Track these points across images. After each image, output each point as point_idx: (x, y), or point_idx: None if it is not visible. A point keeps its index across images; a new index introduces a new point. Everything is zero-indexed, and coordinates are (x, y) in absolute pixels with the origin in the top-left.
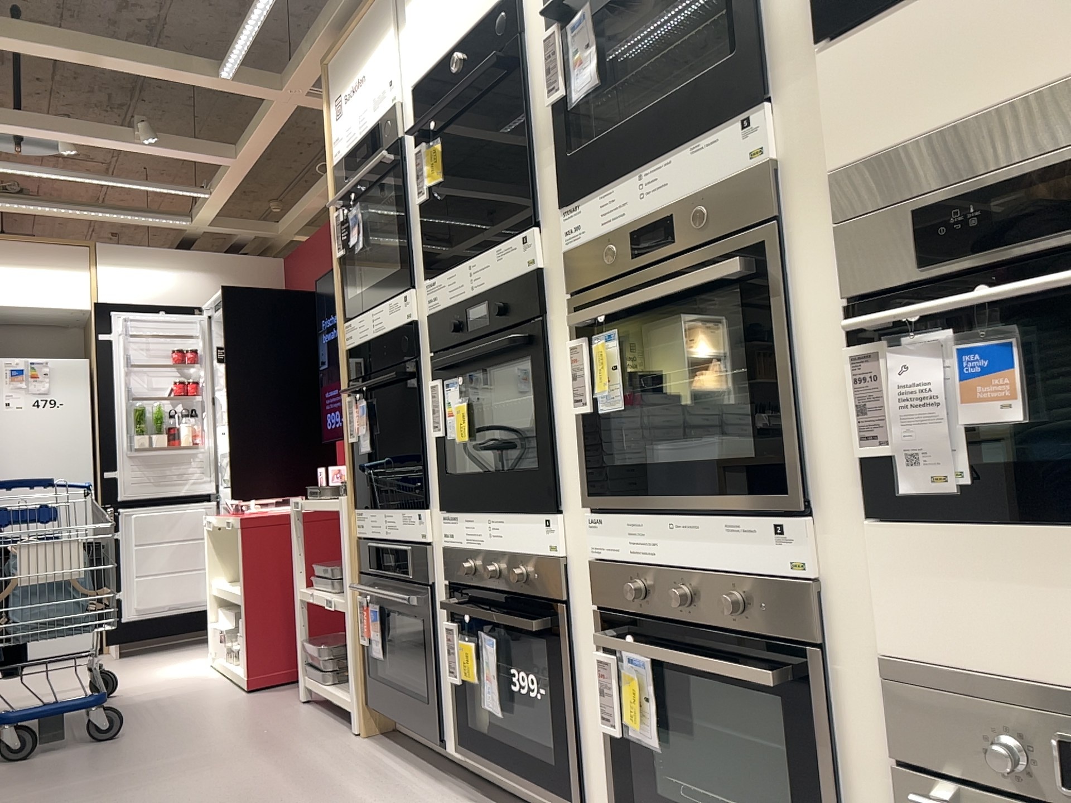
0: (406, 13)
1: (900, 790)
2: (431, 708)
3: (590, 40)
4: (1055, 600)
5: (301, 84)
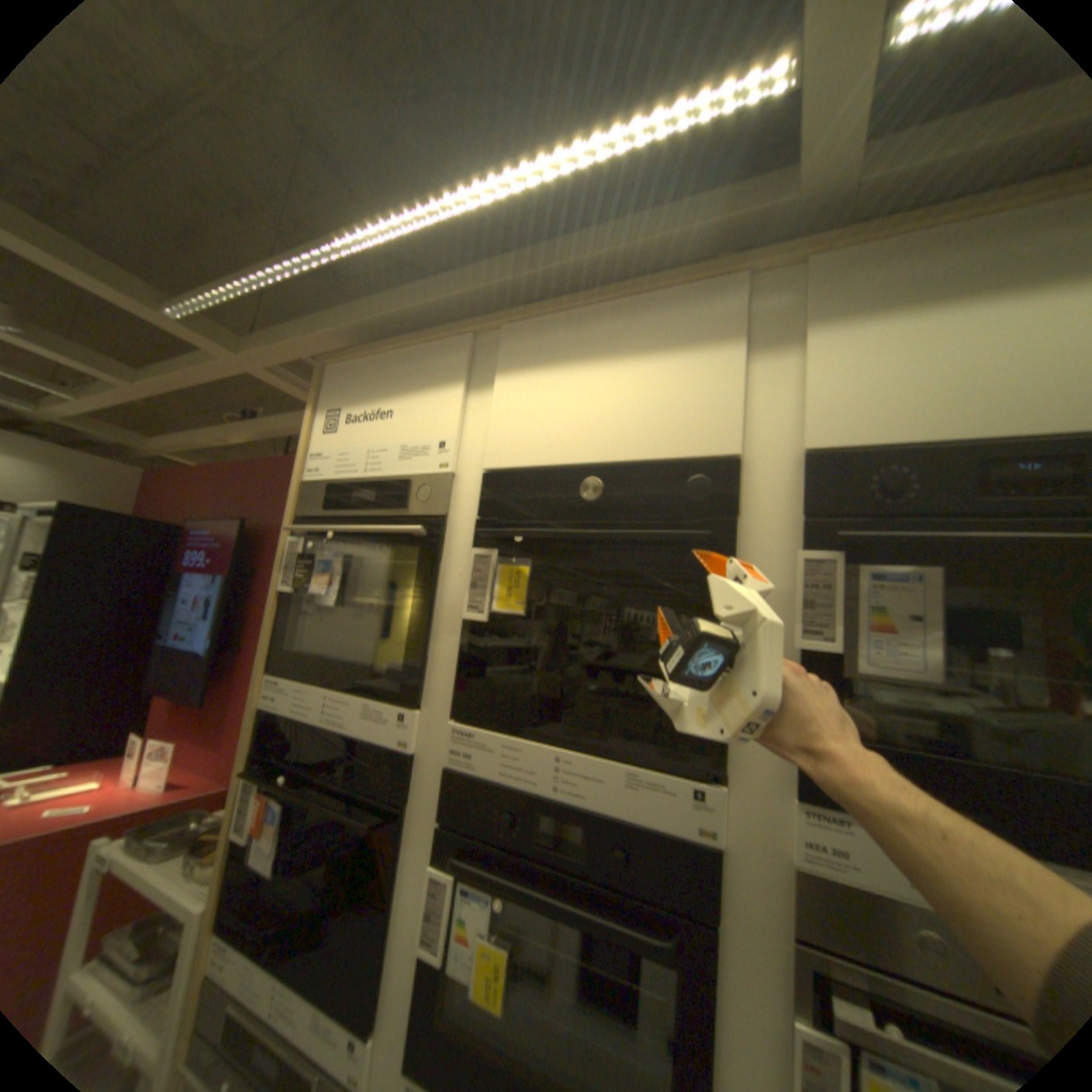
0: (494, 377)
1: None
2: None
3: (941, 616)
4: None
5: (268, 358)
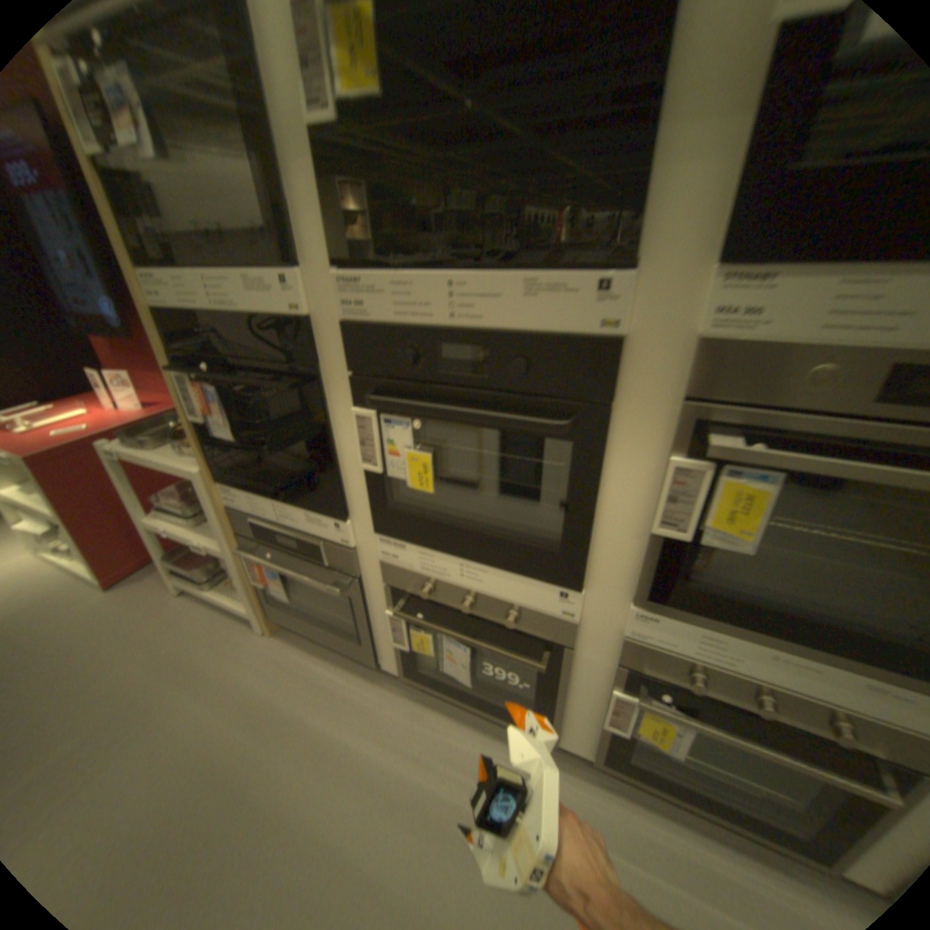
0: None
1: None
2: (361, 643)
3: None
4: None
5: None
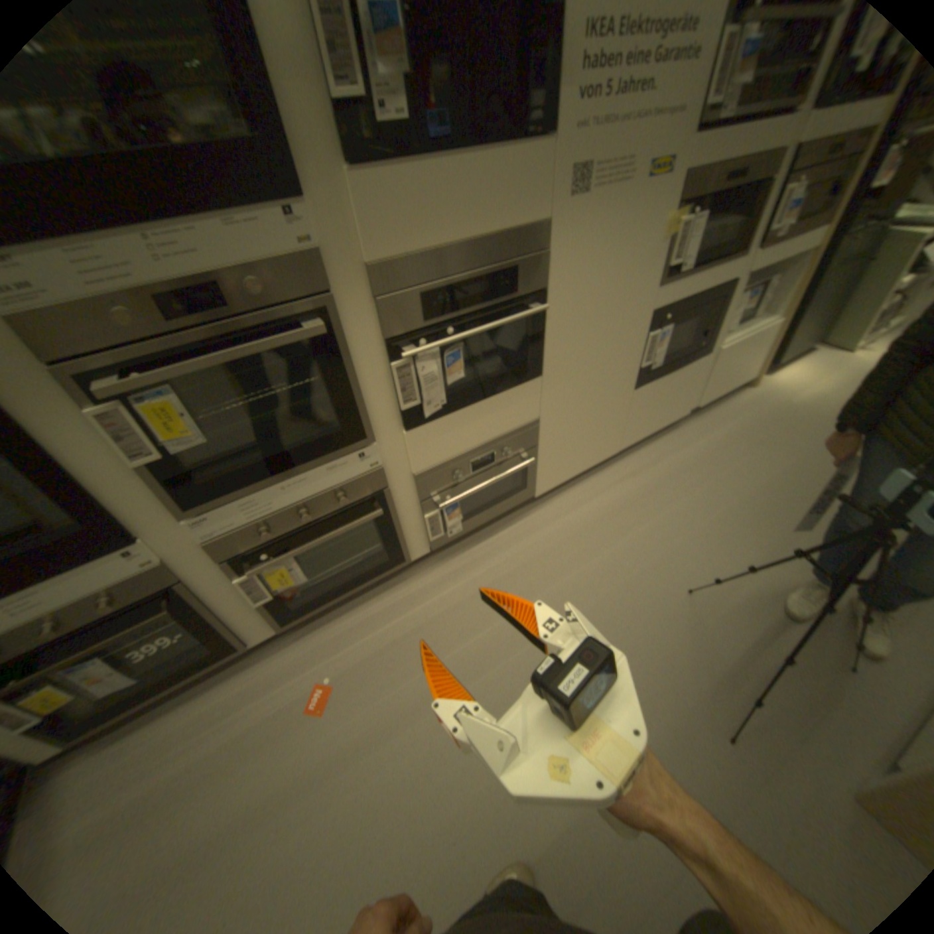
0: None
1: (421, 509)
2: None
3: None
4: (466, 429)
5: None
